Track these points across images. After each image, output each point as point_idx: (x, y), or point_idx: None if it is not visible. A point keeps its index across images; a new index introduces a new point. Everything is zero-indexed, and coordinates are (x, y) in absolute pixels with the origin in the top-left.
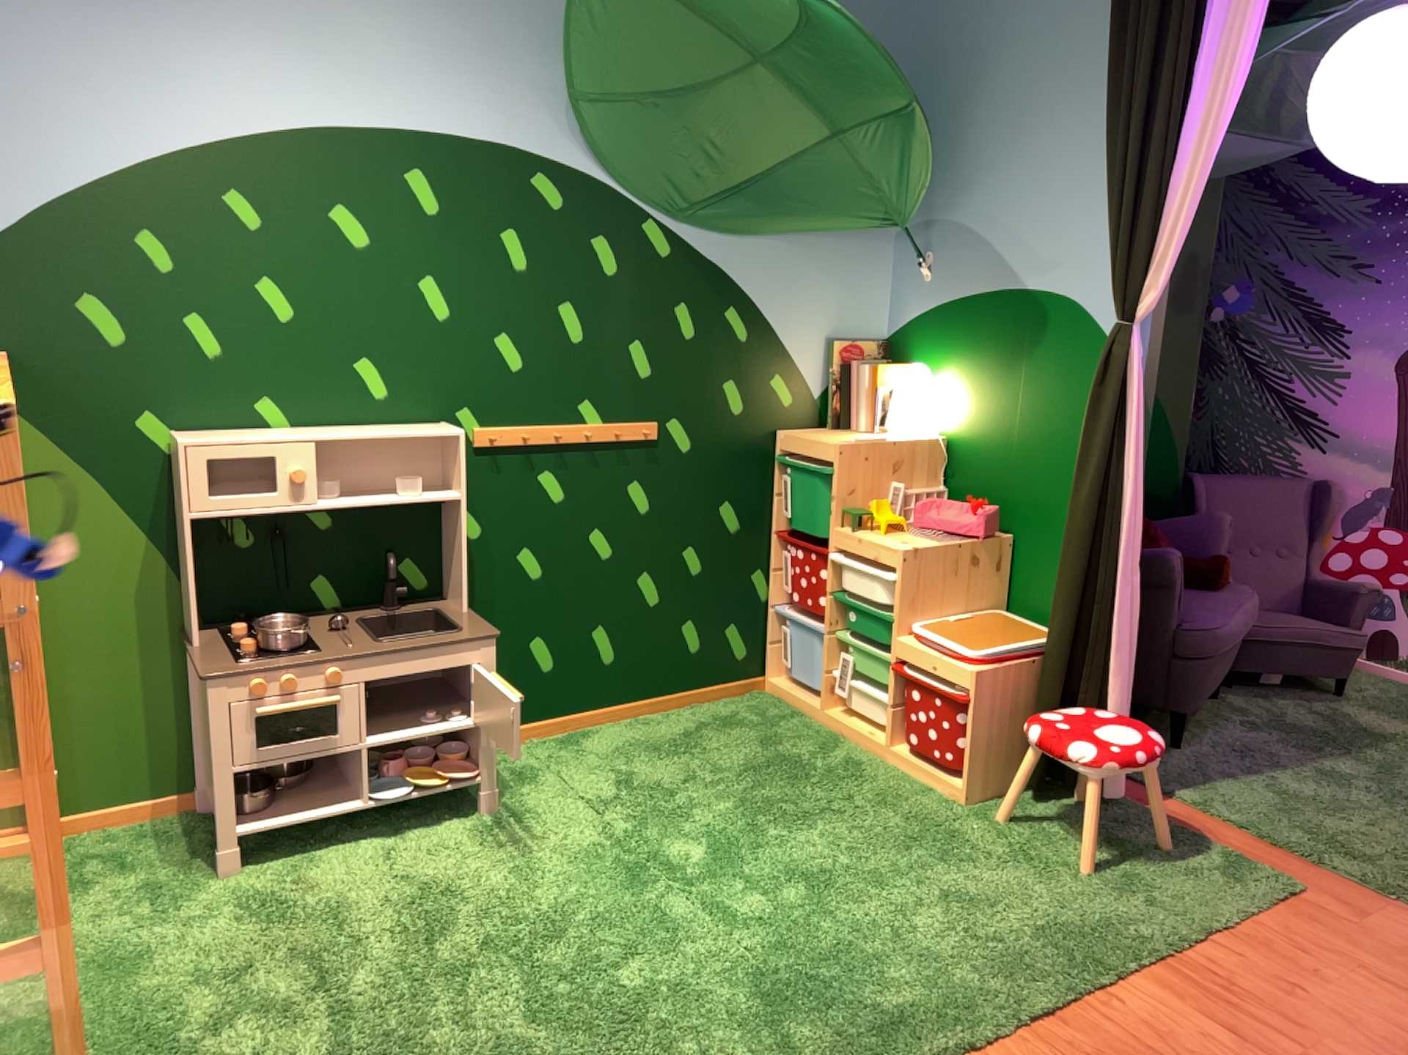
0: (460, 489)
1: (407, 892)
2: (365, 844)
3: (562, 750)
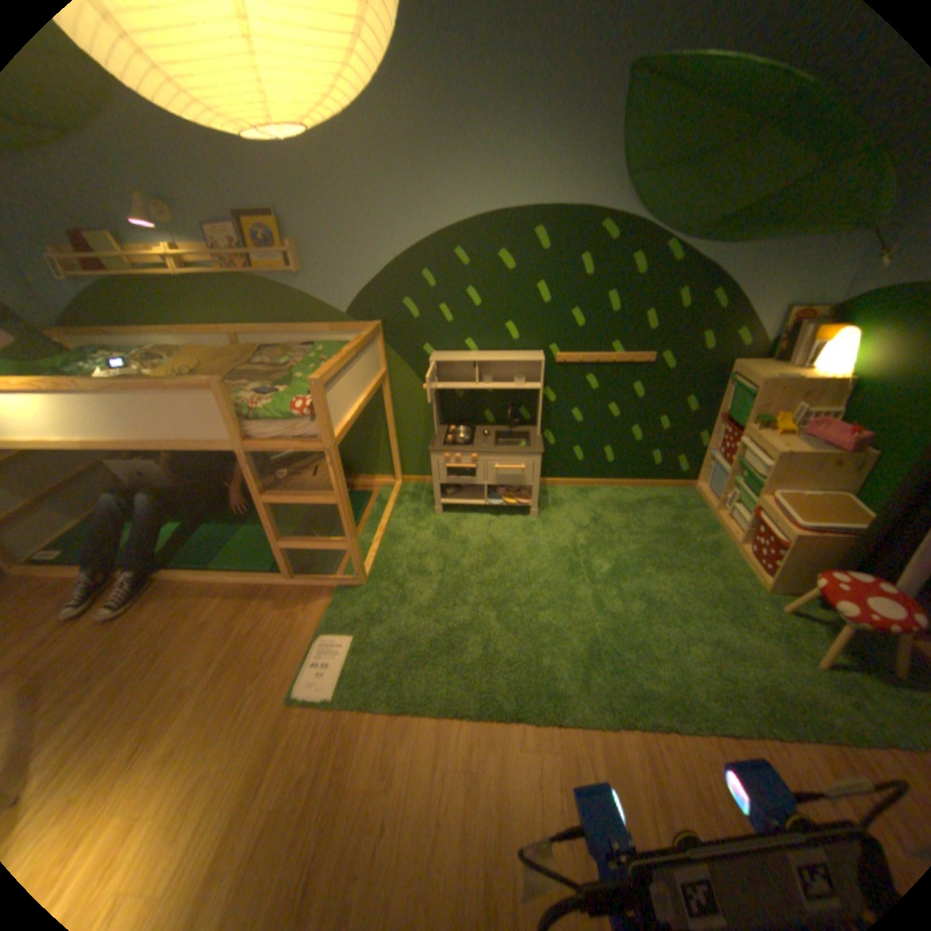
0: (539, 384)
1: (482, 546)
2: (480, 519)
3: (576, 497)
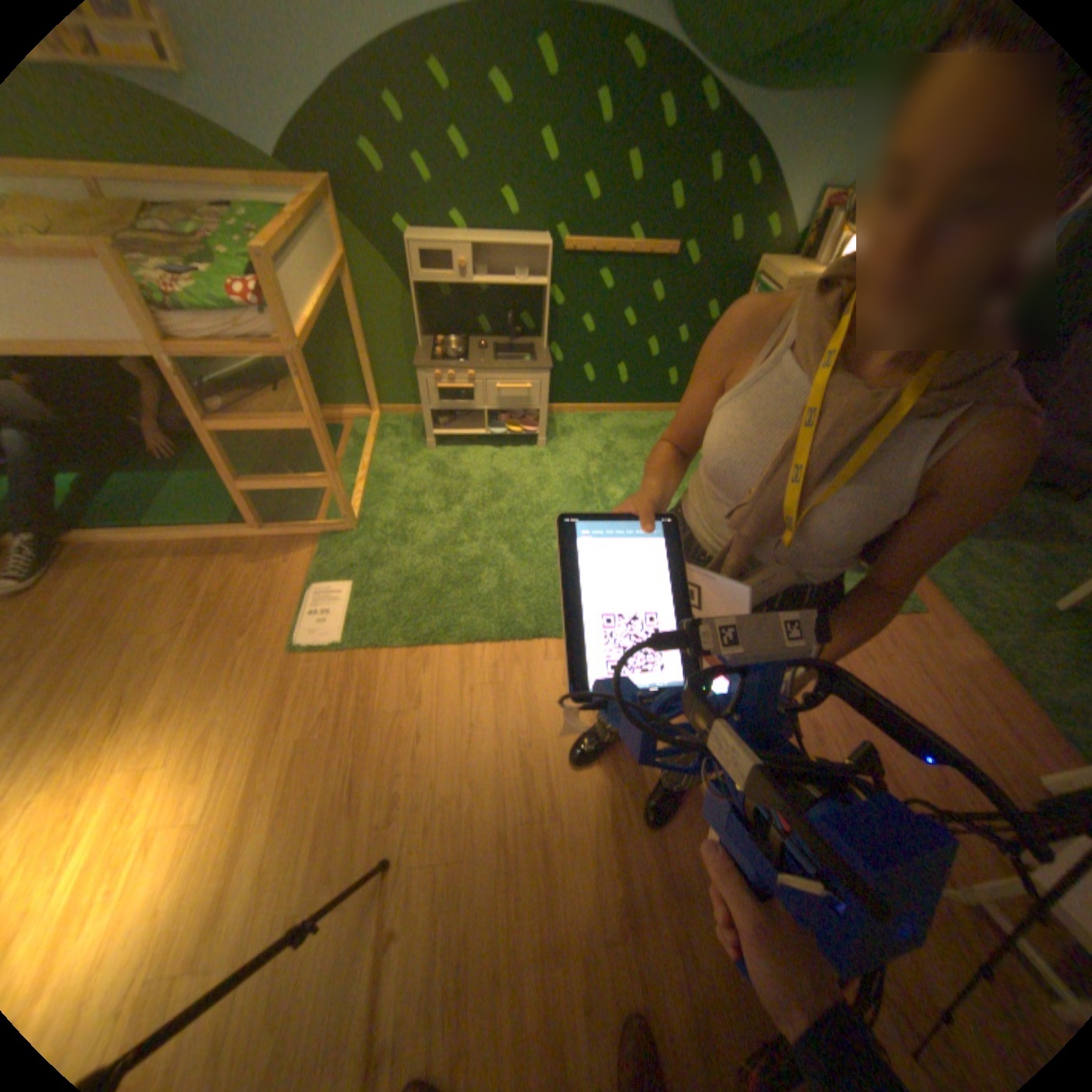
0: (546, 280)
1: (486, 481)
2: (481, 453)
3: (587, 426)
